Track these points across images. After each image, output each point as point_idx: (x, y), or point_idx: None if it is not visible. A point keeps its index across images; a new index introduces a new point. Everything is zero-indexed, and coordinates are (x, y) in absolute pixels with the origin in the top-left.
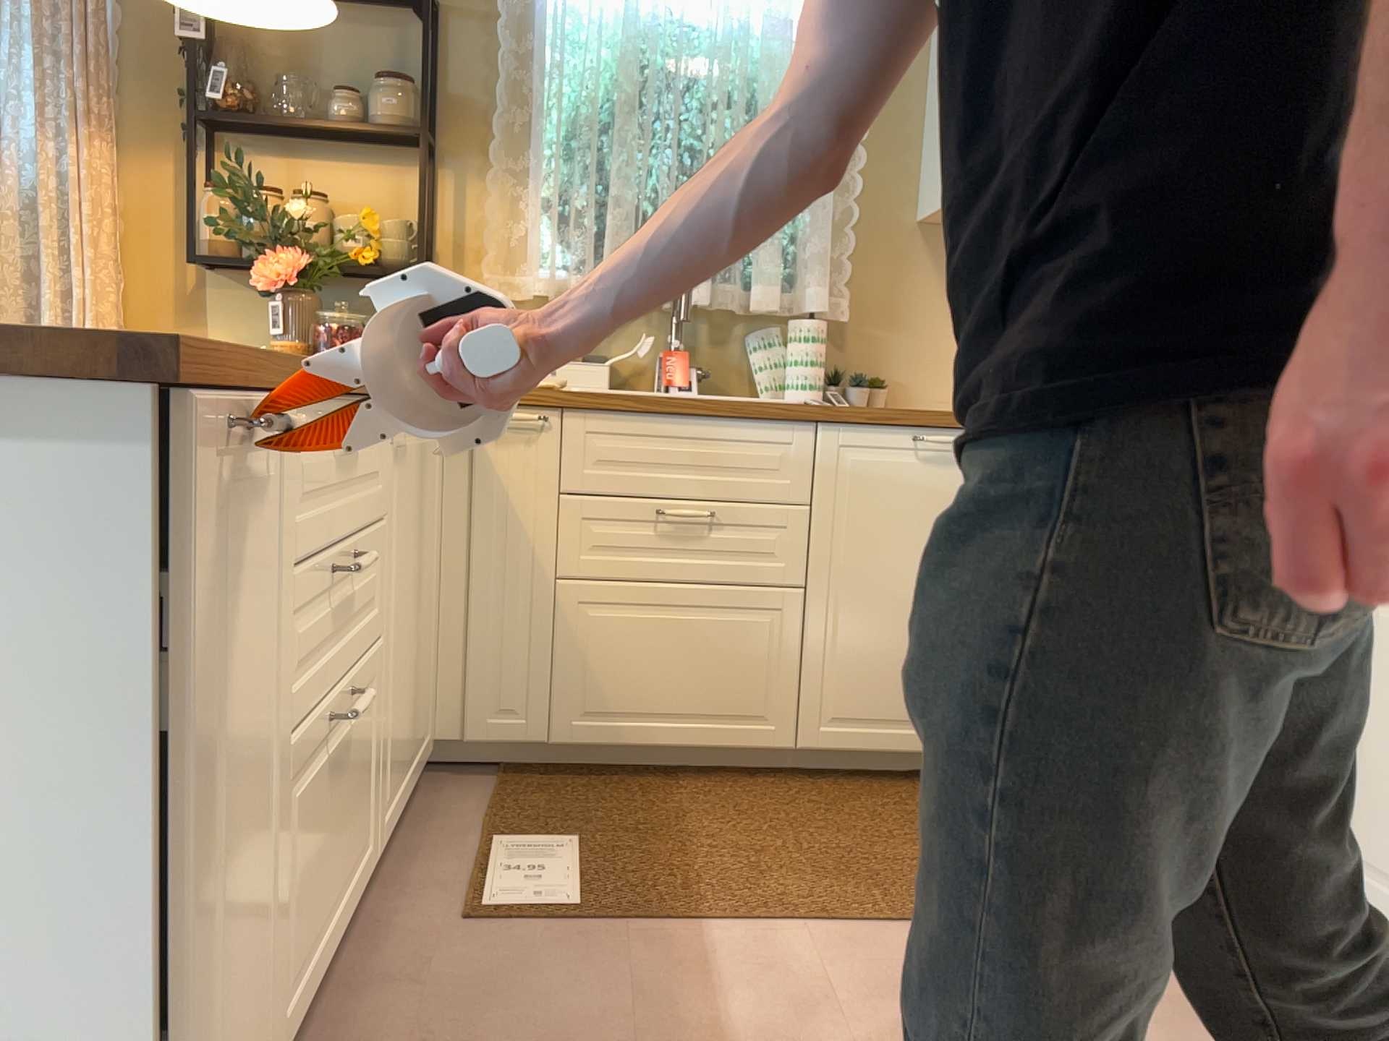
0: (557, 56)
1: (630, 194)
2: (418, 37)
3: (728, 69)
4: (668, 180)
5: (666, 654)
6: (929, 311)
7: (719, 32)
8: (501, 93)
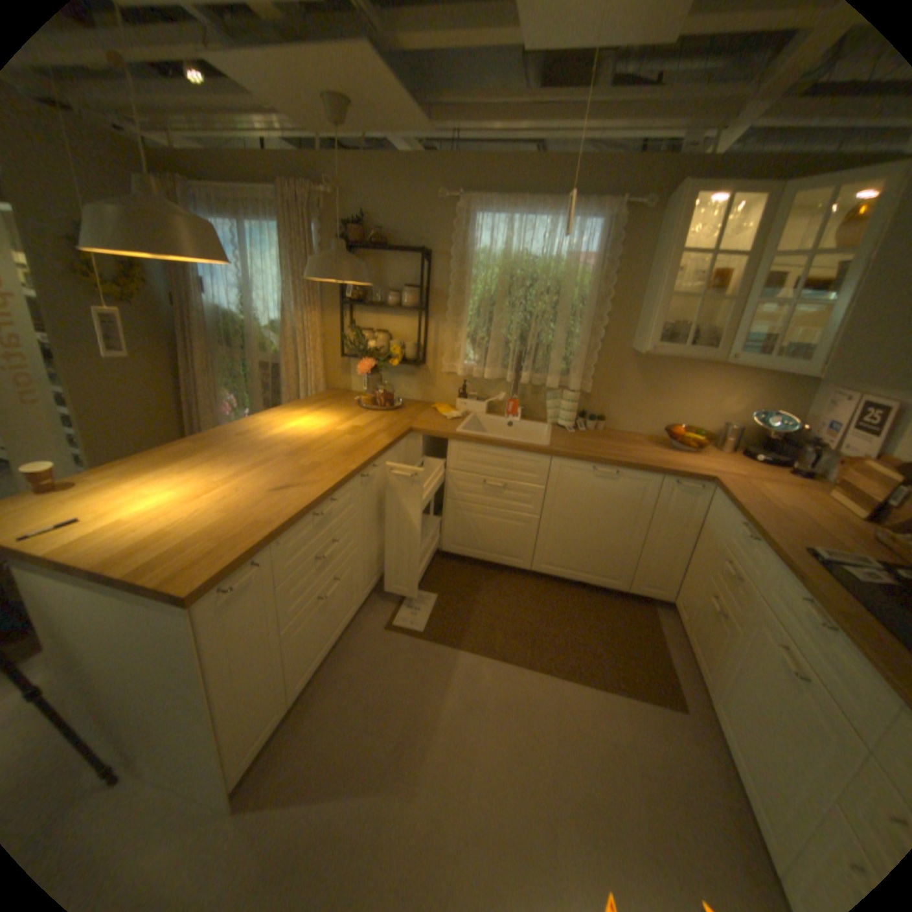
0: (474, 275)
1: (499, 336)
2: (422, 264)
3: (547, 280)
4: (515, 330)
5: (484, 530)
6: (630, 389)
7: (544, 262)
8: (451, 290)
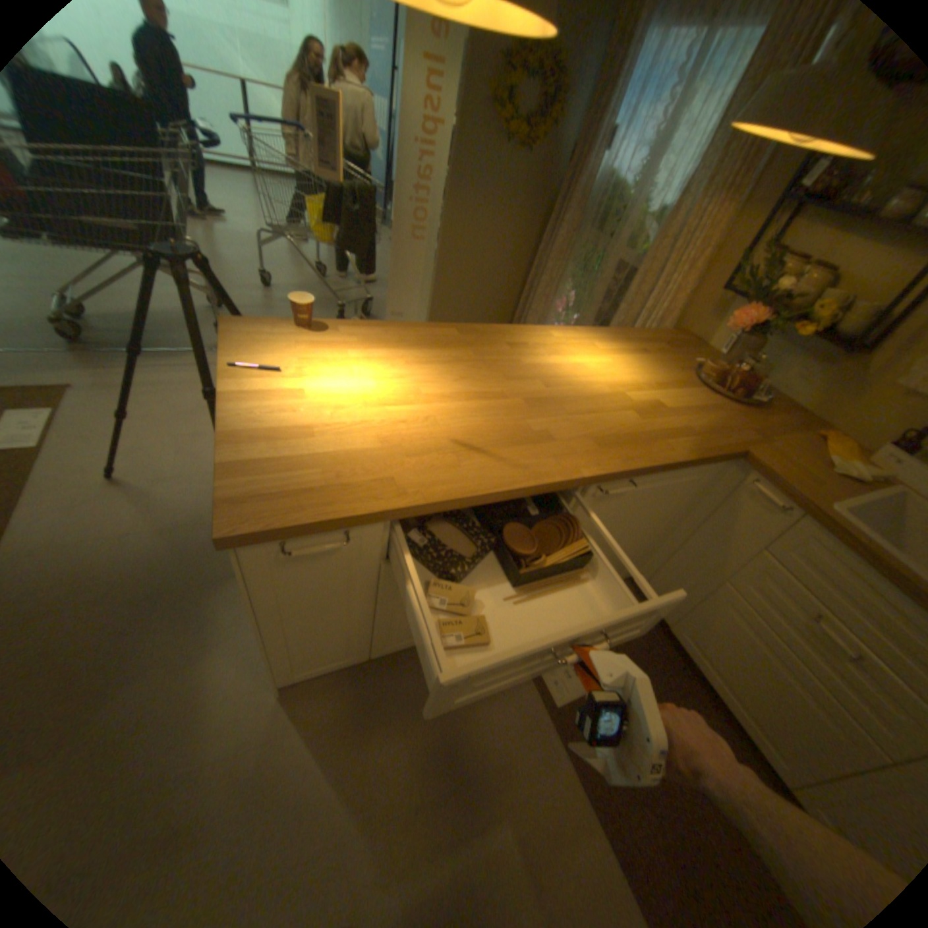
0: None
1: None
2: None
3: None
4: None
5: (757, 672)
6: None
7: None
8: None
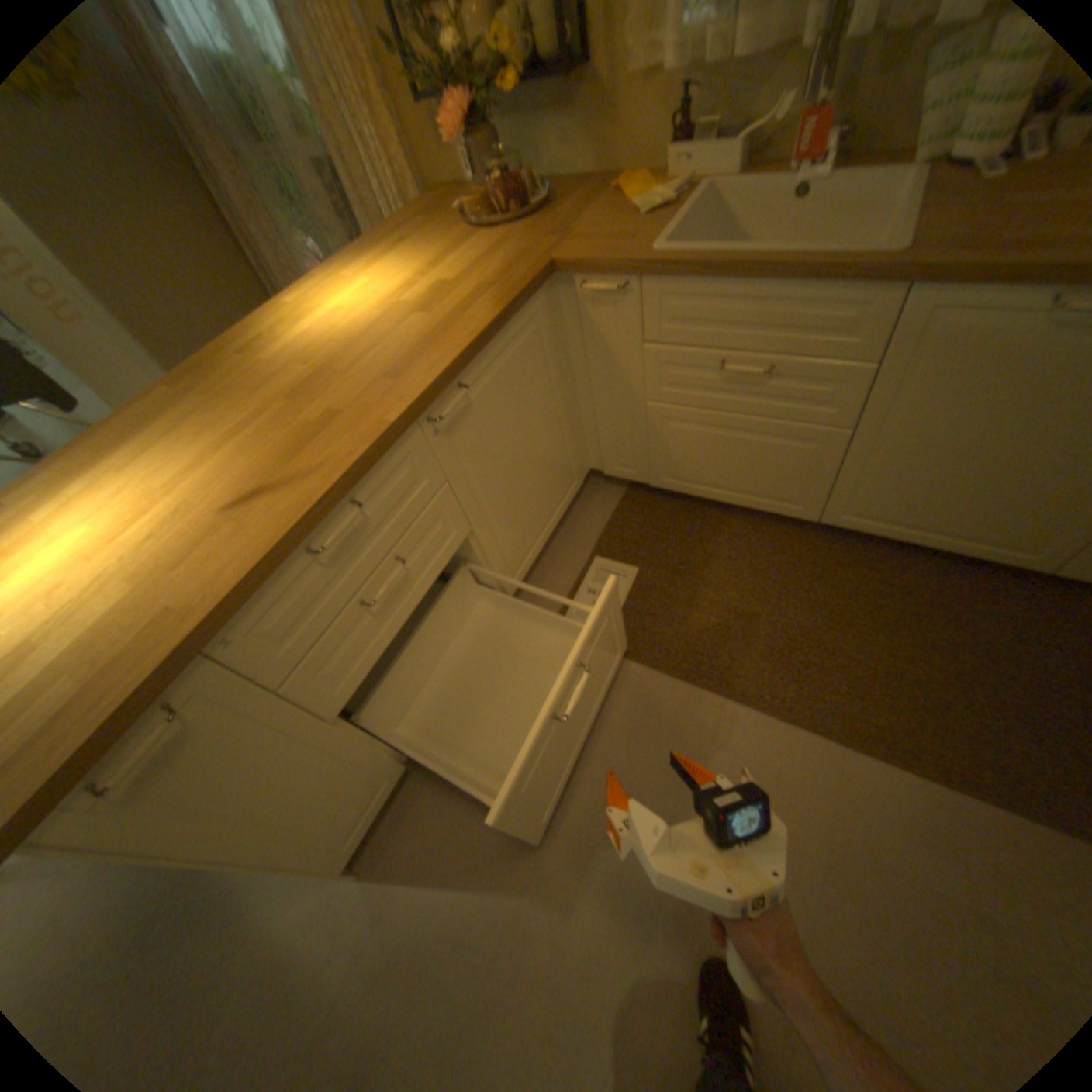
0: None
1: None
2: None
3: None
4: None
5: (723, 455)
6: None
7: None
8: None
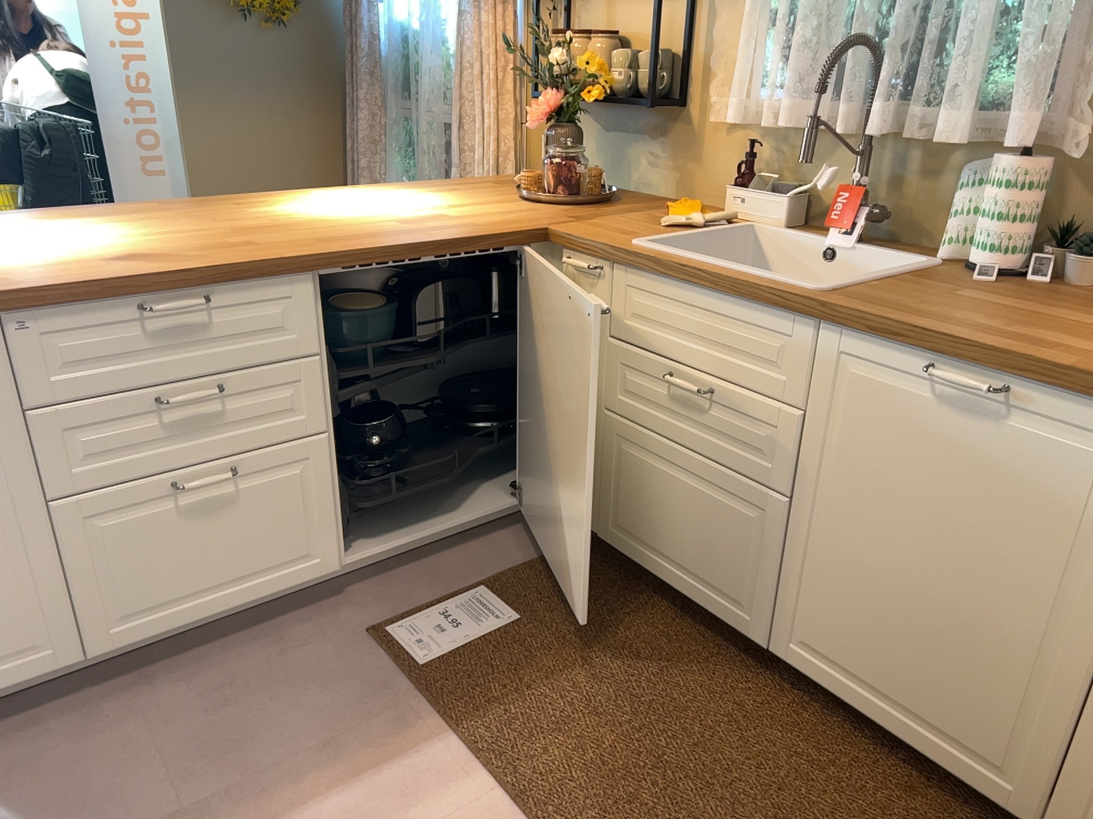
0: None
1: (820, 6)
2: None
3: None
4: None
5: (671, 505)
6: None
7: None
8: None
